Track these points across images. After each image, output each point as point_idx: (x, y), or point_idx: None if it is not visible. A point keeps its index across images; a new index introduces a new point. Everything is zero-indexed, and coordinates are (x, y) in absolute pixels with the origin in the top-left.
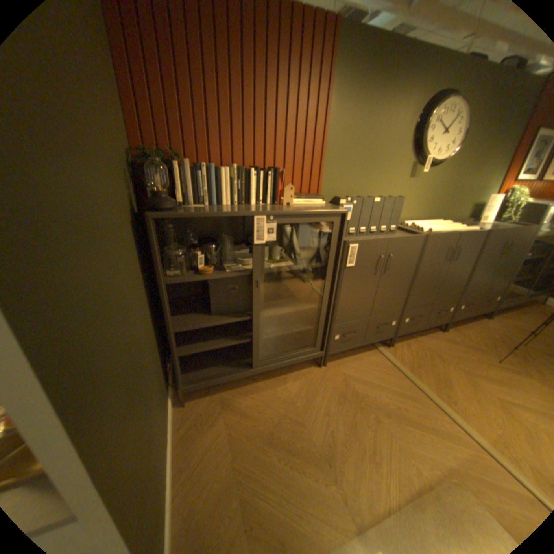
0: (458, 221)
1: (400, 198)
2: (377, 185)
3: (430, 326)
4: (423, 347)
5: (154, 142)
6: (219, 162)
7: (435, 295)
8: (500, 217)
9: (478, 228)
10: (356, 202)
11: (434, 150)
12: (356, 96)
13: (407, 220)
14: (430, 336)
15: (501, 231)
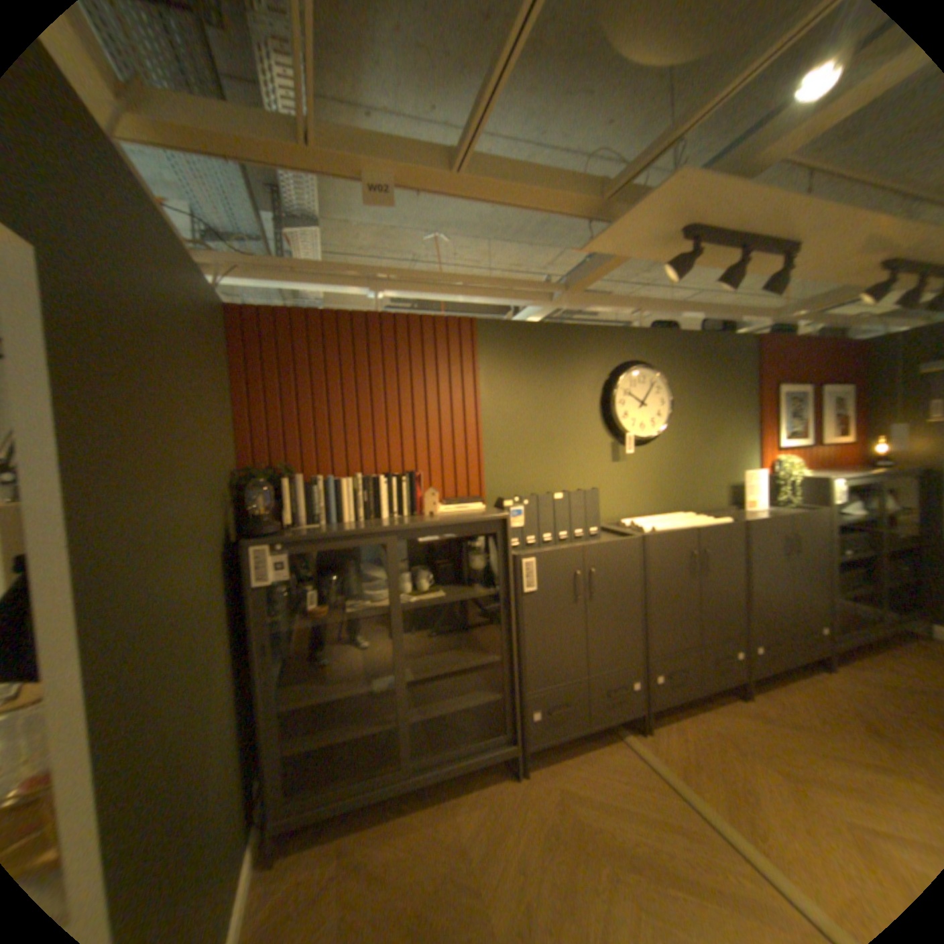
0: (712, 512)
1: (593, 490)
2: (567, 476)
3: (712, 691)
4: (709, 732)
5: (269, 457)
6: (347, 470)
7: (698, 631)
8: (779, 501)
9: (732, 521)
10: (529, 501)
11: (635, 427)
12: (513, 383)
13: (629, 518)
14: (723, 712)
15: (768, 522)
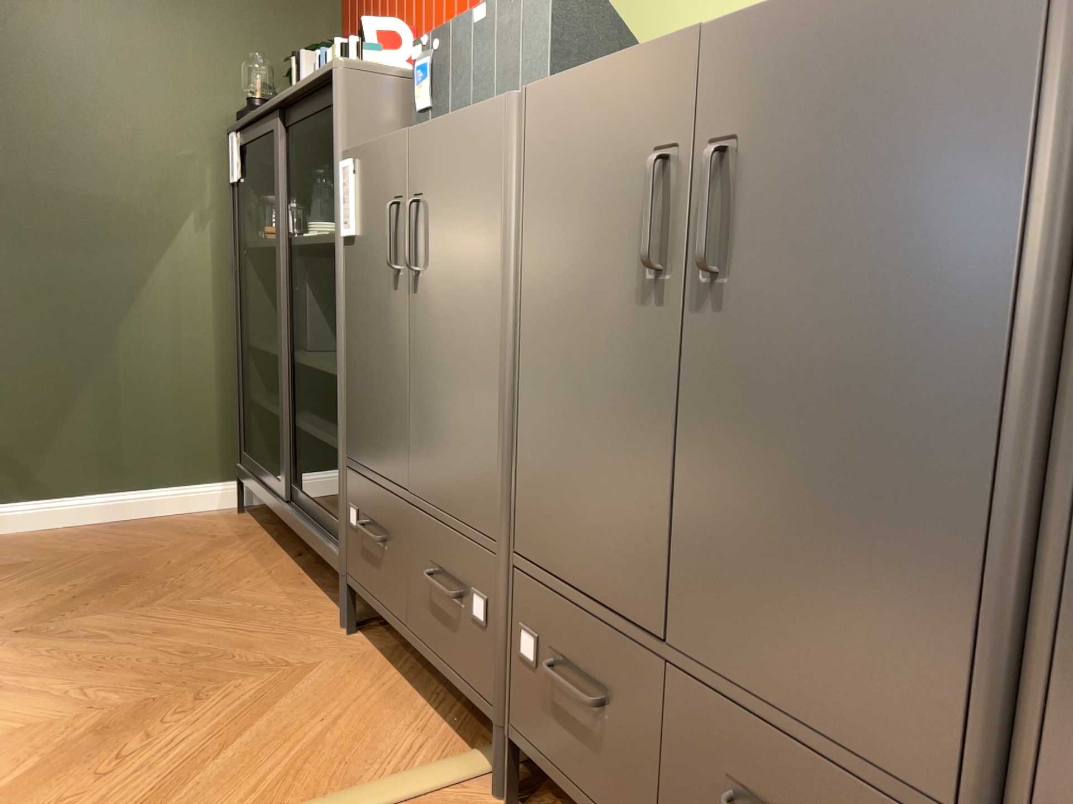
0: None
1: None
2: None
3: None
4: None
5: None
6: None
7: (647, 552)
8: None
9: None
10: (439, 47)
11: None
12: None
13: None
14: None
15: None
